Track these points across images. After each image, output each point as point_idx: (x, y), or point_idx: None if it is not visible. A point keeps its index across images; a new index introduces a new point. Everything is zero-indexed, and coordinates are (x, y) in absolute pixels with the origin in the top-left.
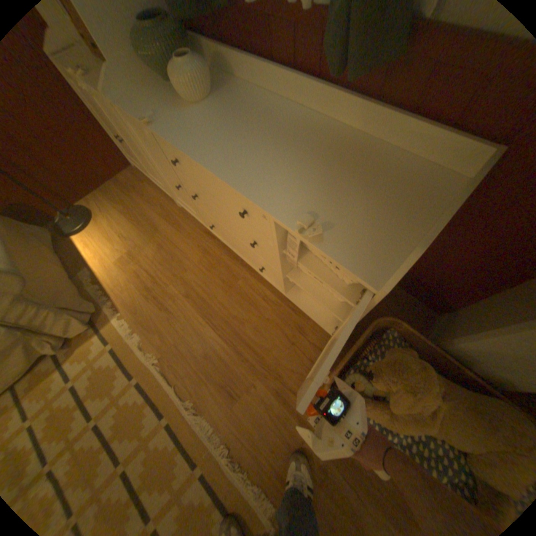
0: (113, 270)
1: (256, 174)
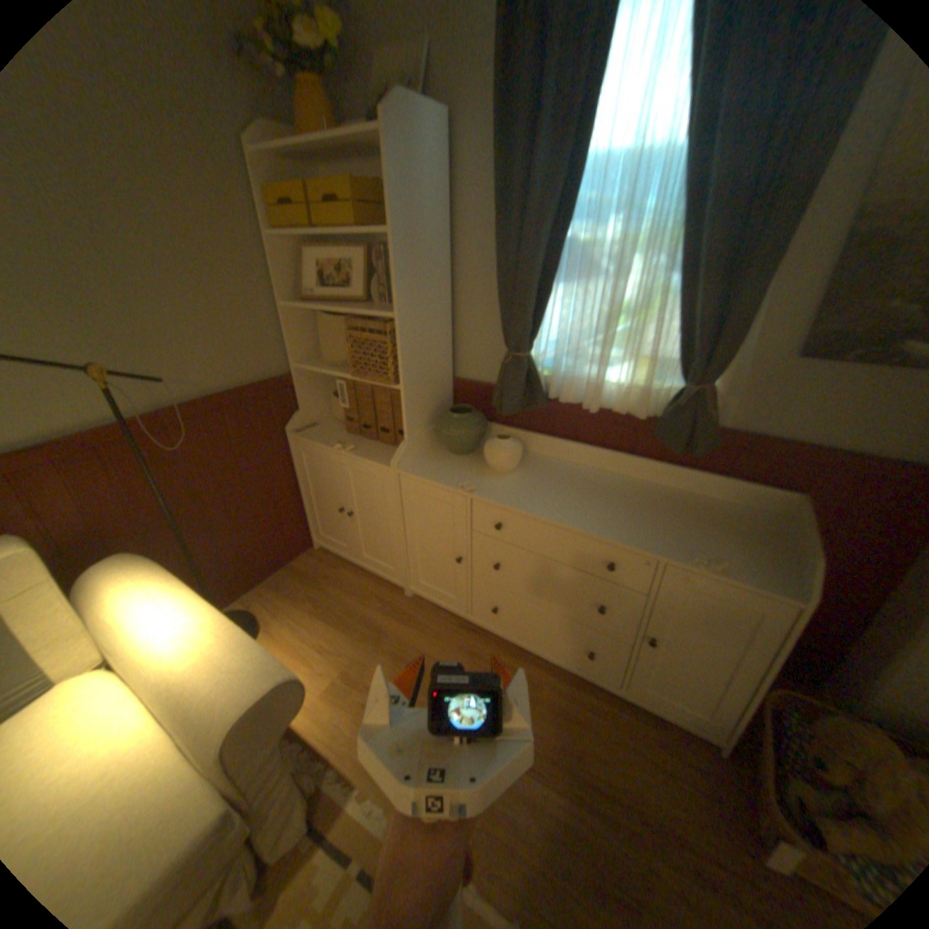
0: (324, 708)
1: (623, 527)
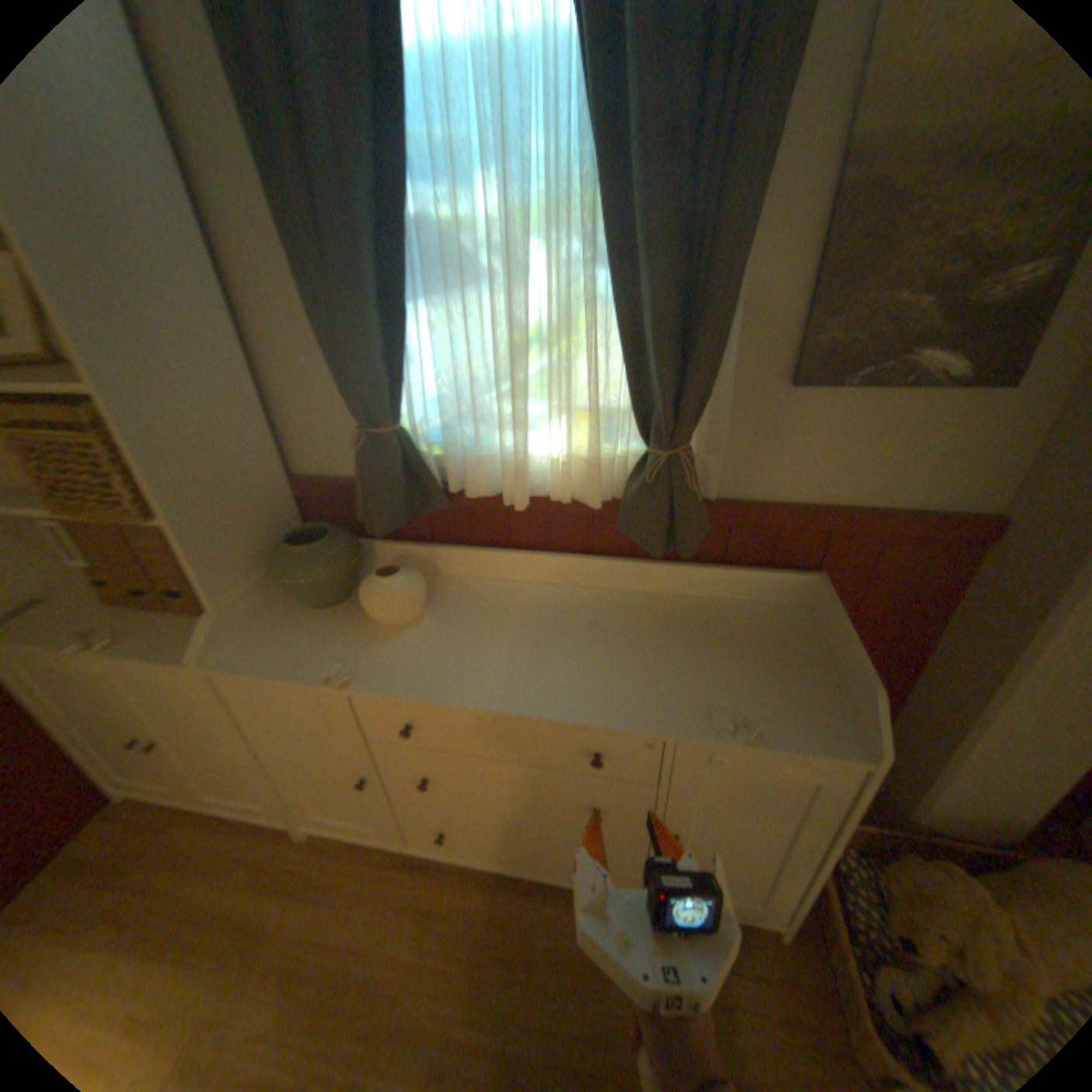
0: None
1: (601, 690)
